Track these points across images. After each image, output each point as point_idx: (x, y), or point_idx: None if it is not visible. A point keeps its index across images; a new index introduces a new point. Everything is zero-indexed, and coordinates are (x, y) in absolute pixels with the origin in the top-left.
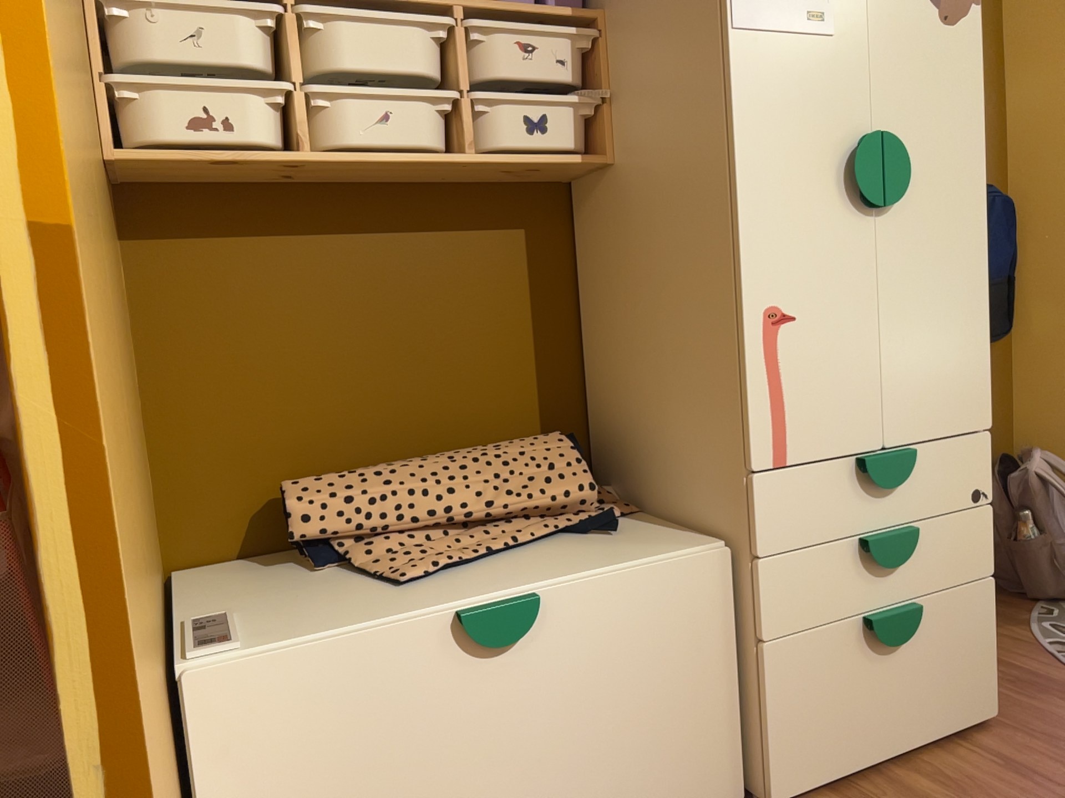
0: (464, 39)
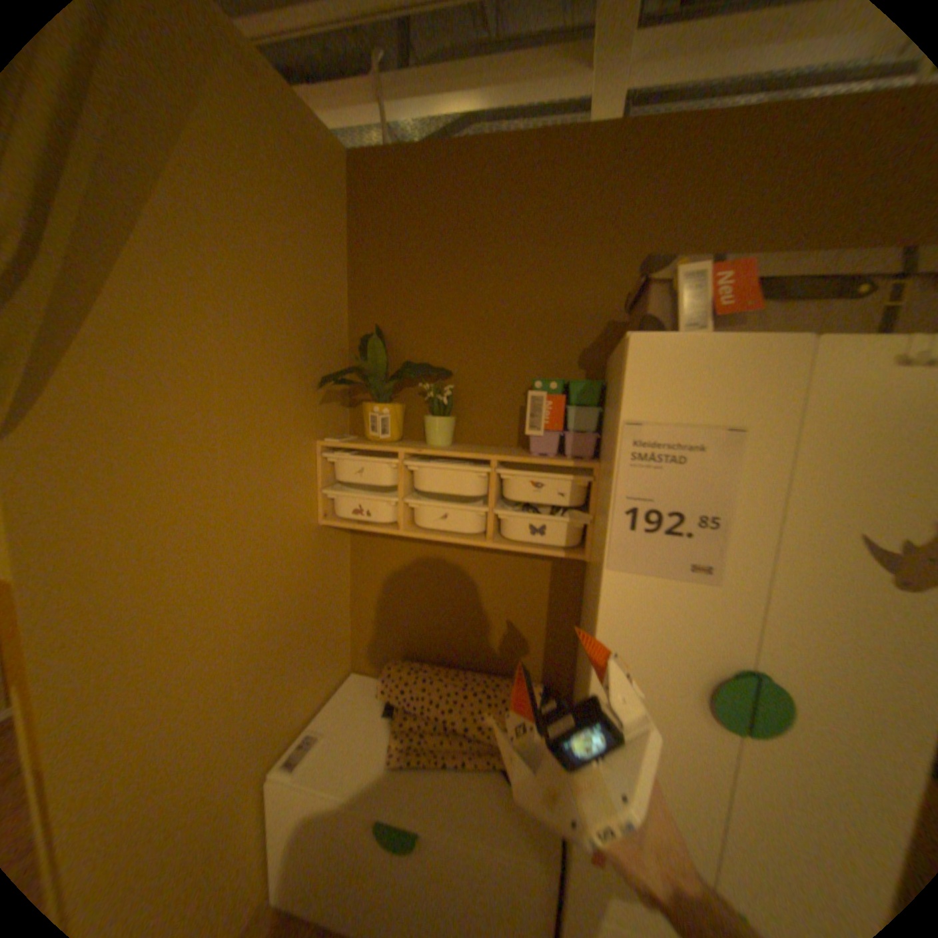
0: (494, 479)
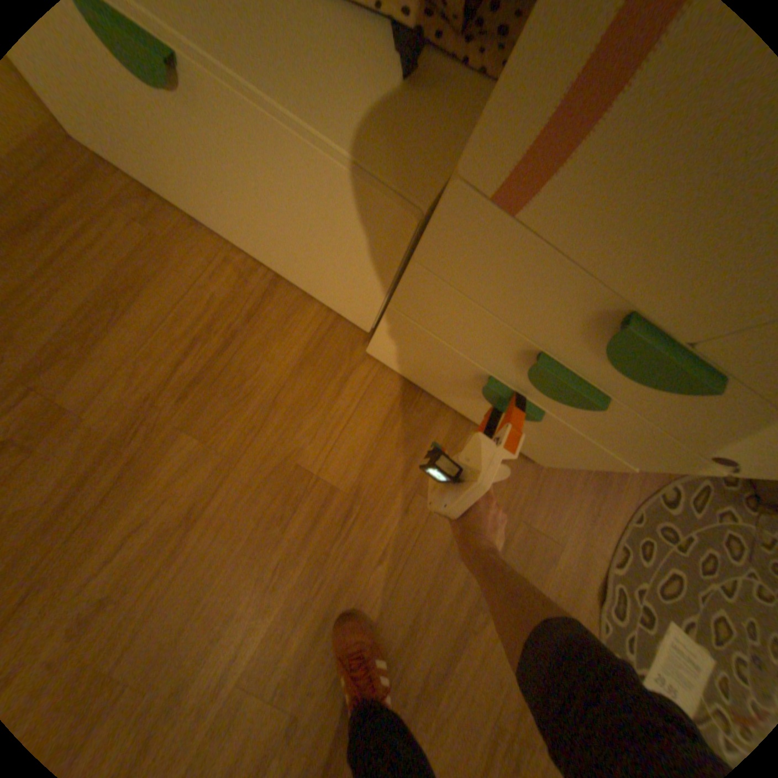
0: None
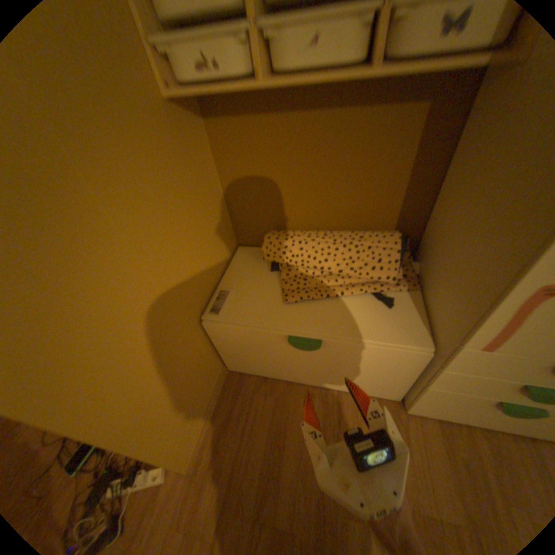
0: None
